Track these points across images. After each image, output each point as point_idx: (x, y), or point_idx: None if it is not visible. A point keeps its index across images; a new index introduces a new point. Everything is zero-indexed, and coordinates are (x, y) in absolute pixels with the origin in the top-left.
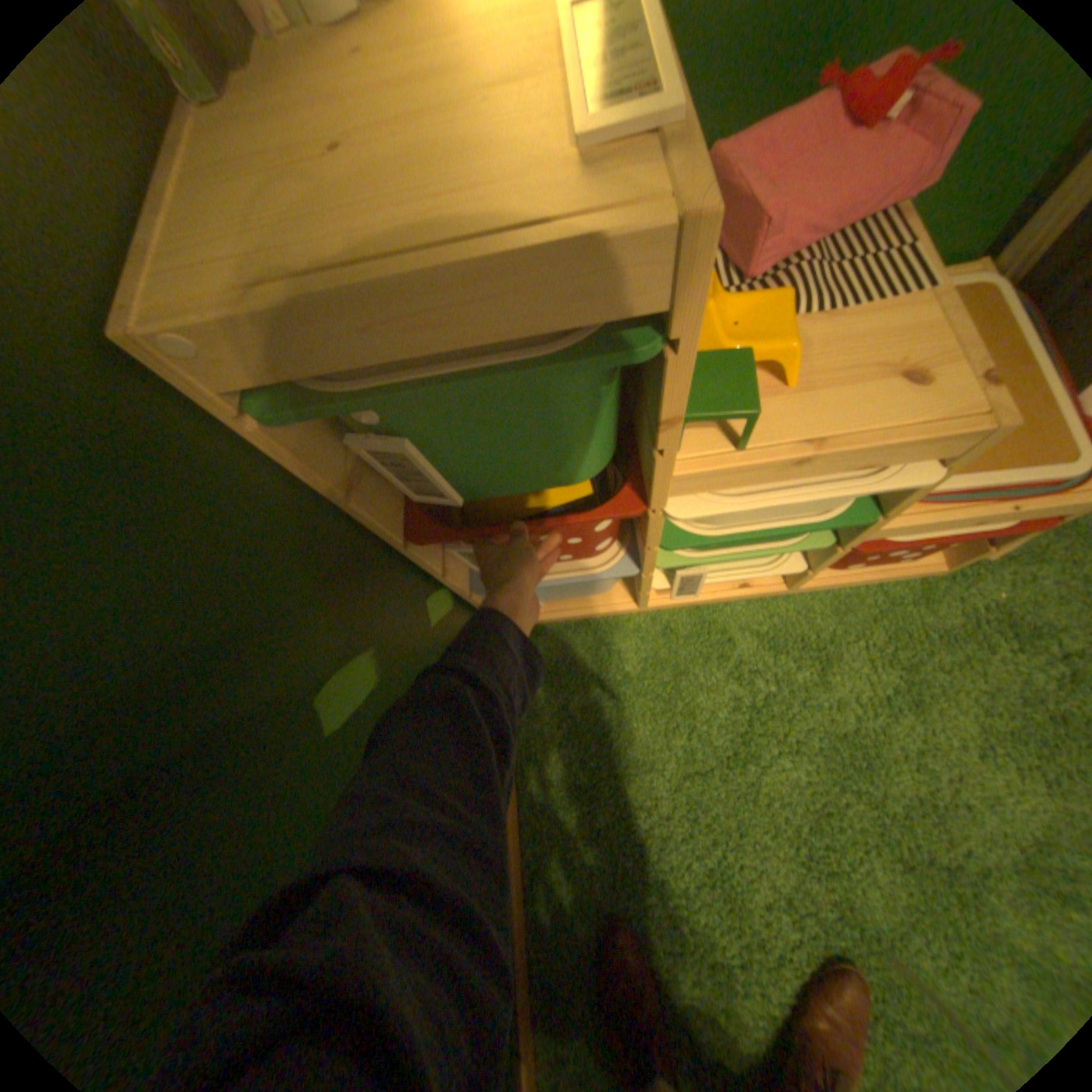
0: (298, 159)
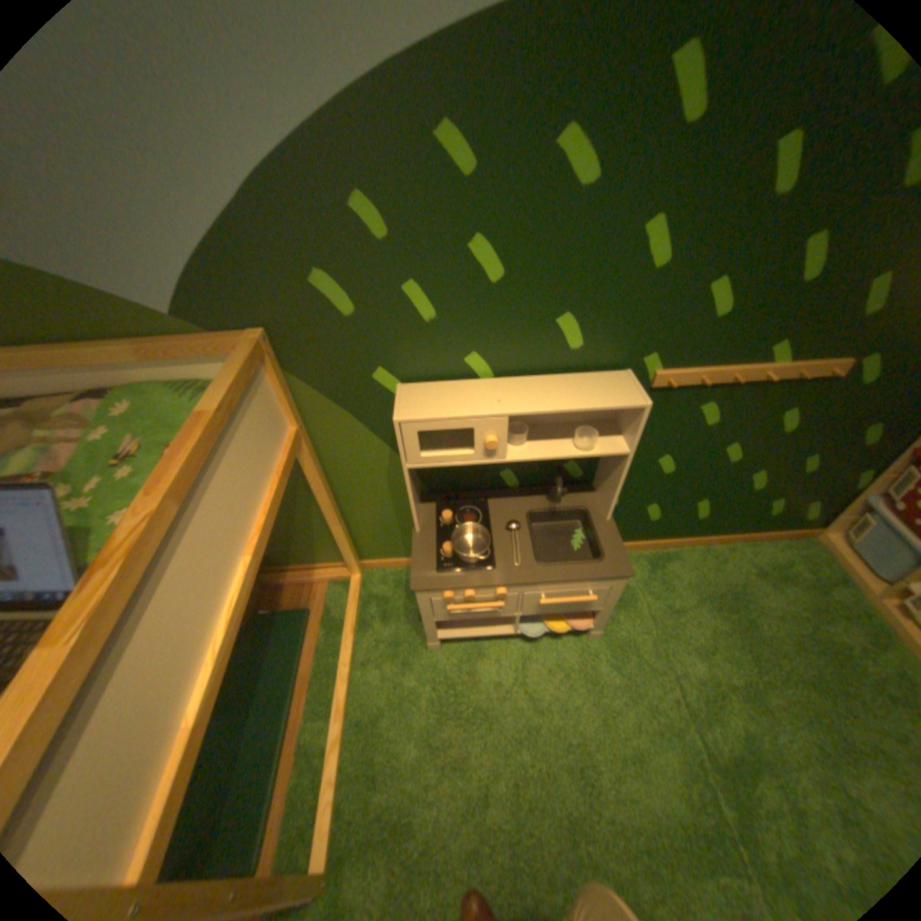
0: None
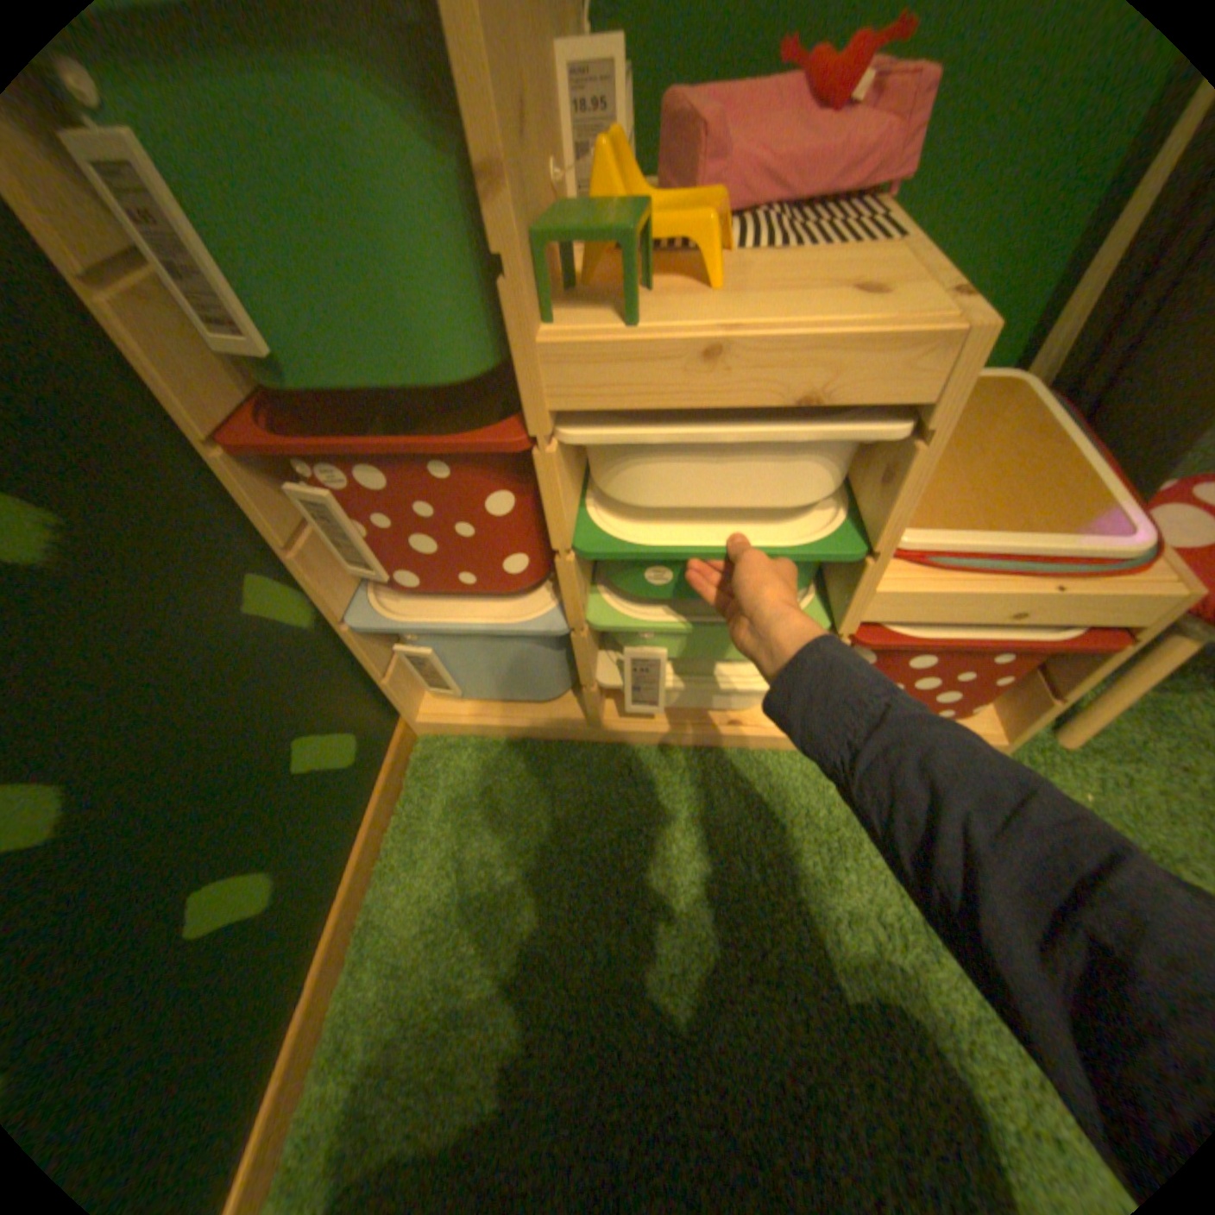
0: None
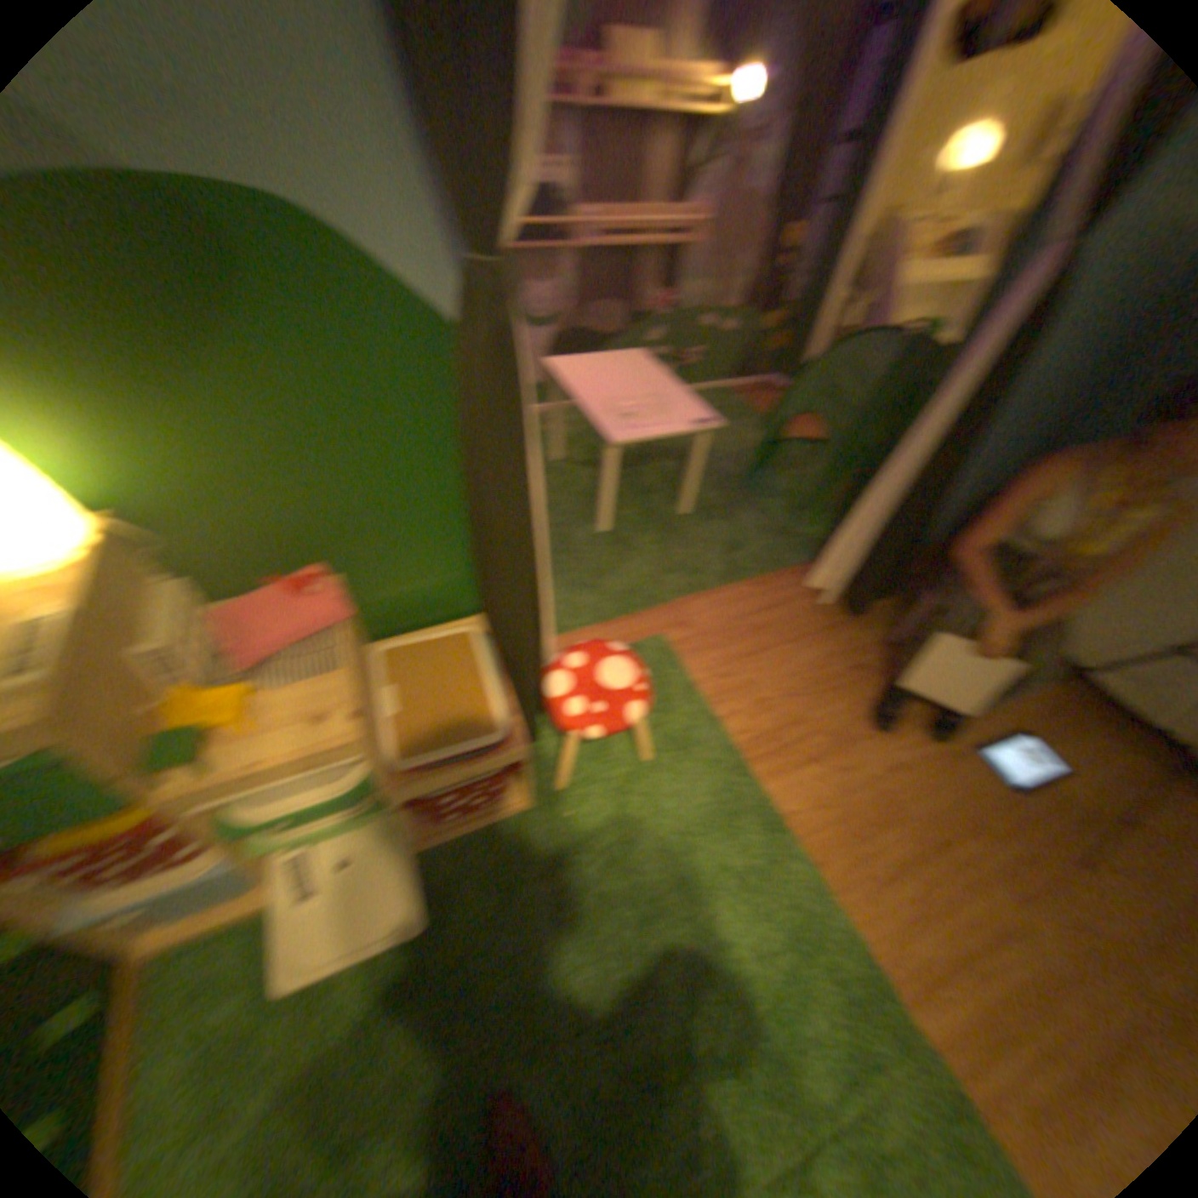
0: None
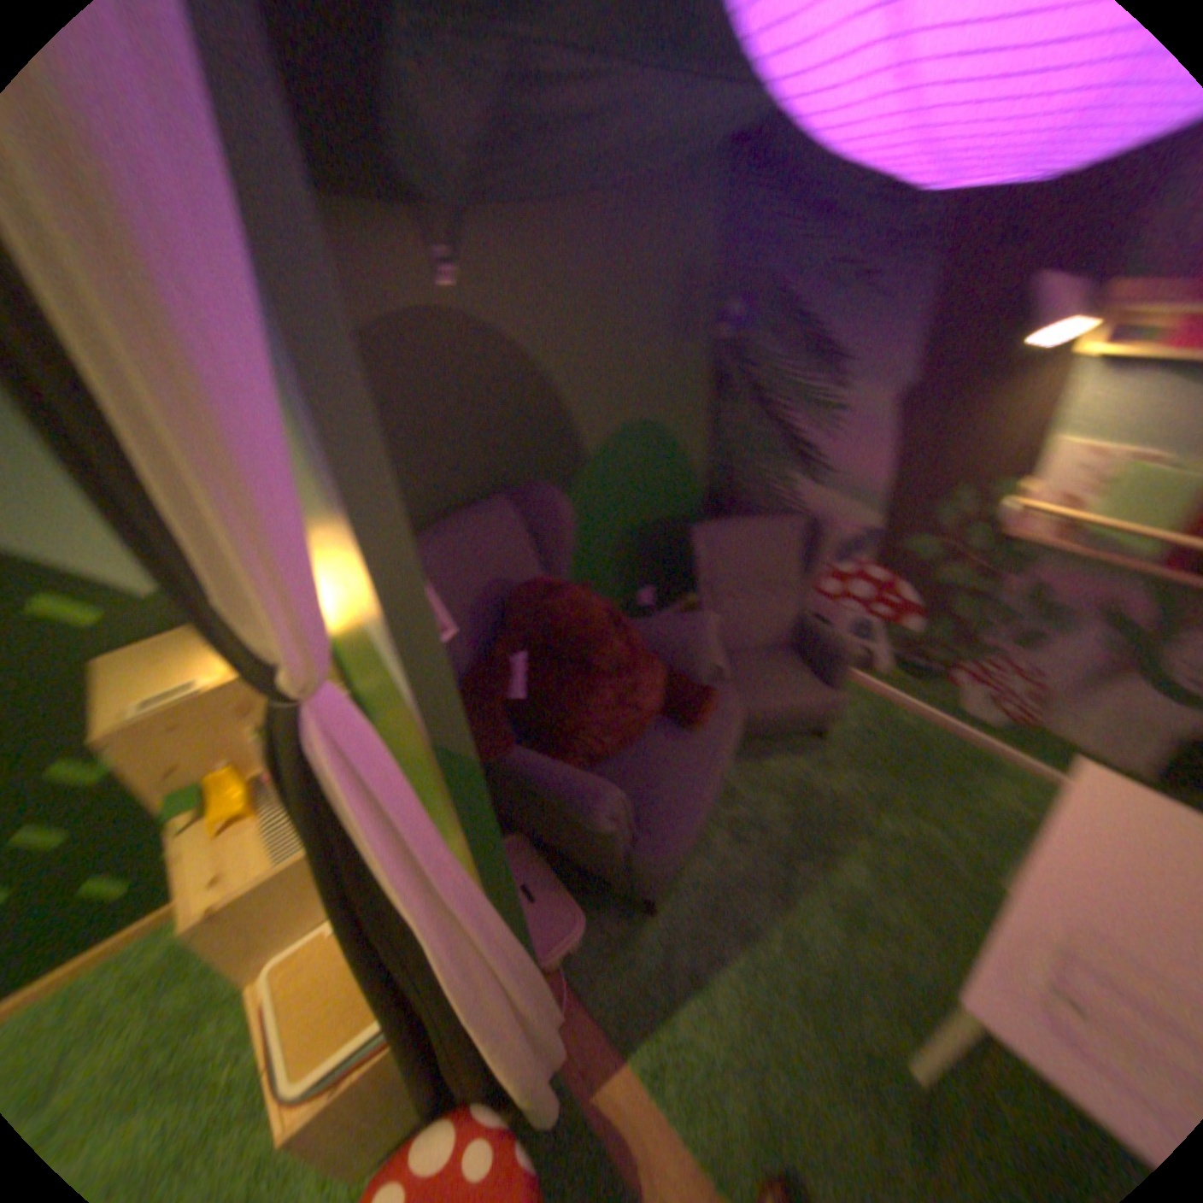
0: (146, 663)
